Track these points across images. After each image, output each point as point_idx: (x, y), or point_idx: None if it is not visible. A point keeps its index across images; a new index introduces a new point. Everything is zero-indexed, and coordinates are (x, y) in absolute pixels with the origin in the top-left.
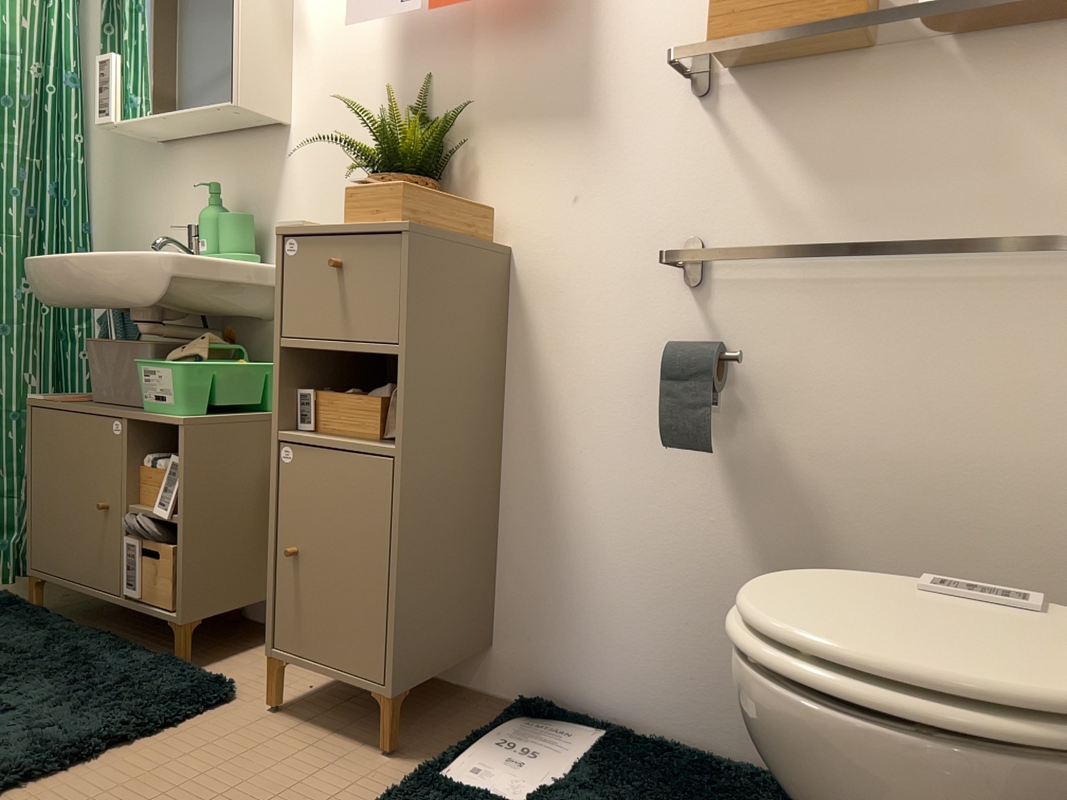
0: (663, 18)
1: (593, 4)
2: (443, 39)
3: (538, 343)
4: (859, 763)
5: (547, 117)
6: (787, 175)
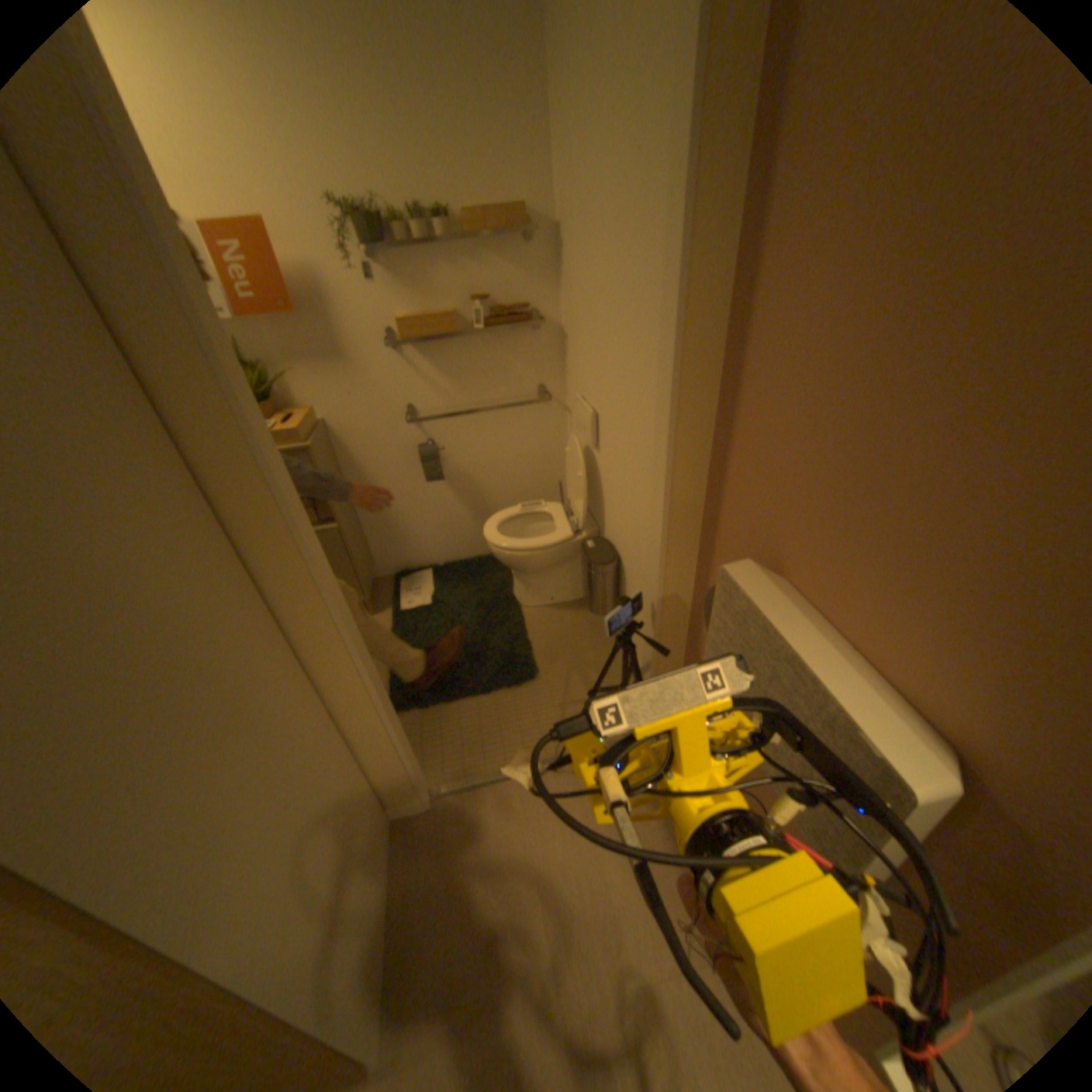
0: (366, 311)
1: (325, 302)
2: (231, 315)
3: (353, 456)
4: (532, 563)
5: (319, 357)
6: (440, 377)
